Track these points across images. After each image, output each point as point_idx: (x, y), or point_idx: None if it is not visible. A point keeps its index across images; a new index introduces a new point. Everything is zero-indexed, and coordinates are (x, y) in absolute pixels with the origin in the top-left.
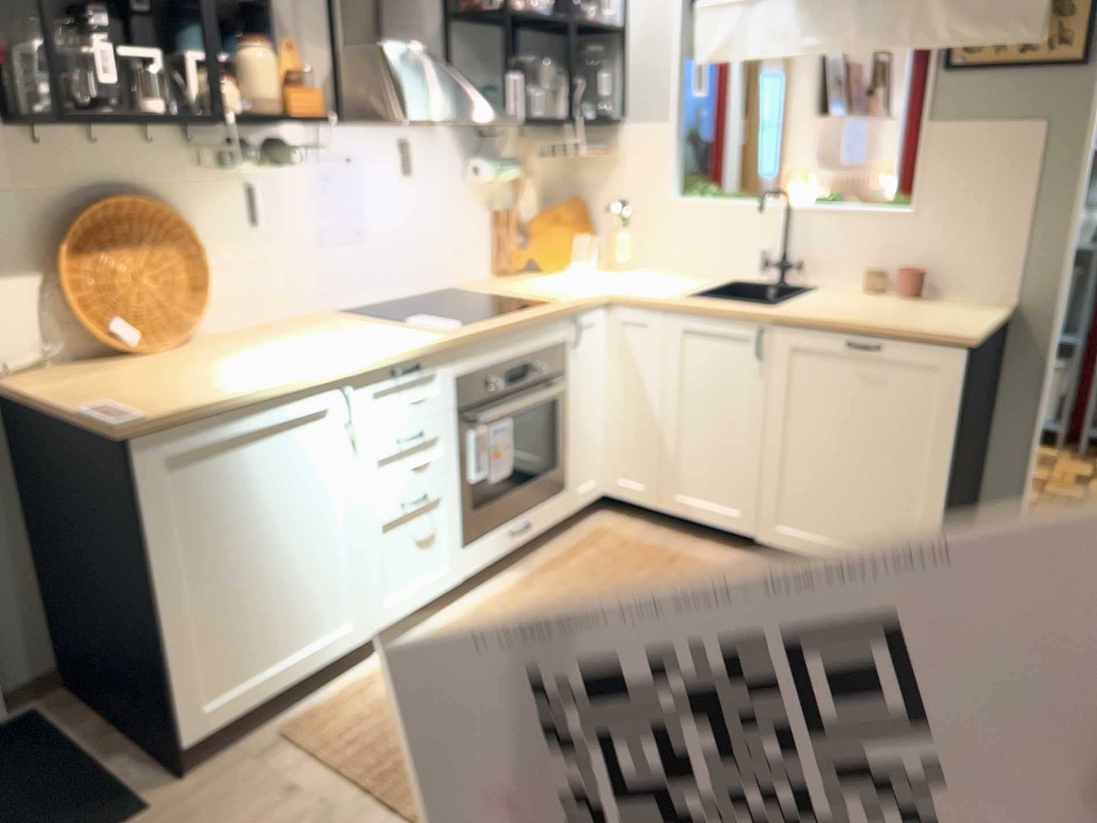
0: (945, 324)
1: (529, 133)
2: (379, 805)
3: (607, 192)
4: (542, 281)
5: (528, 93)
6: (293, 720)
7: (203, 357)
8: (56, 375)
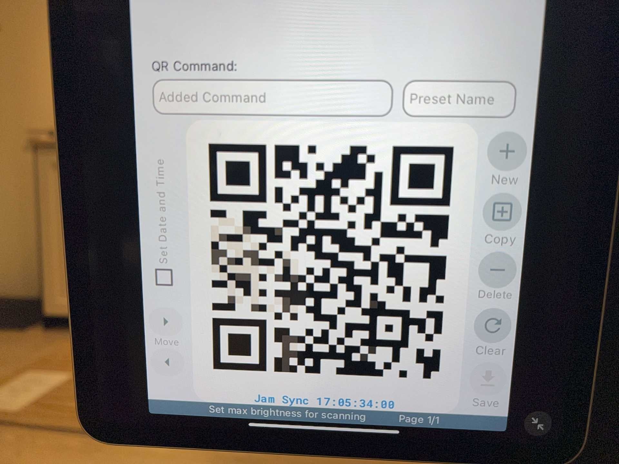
0: None
1: None
2: (21, 370)
3: None
4: None
5: None
6: None
7: None
8: None
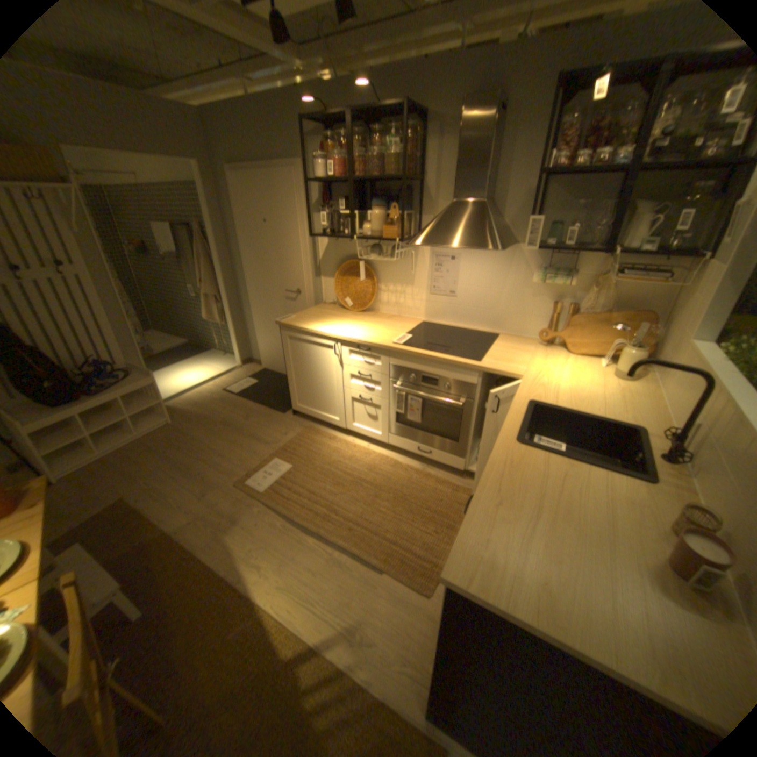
0: (499, 561)
1: (622, 255)
2: (275, 451)
3: (680, 316)
4: (547, 354)
5: (589, 227)
6: (315, 427)
7: (349, 317)
8: (327, 307)
